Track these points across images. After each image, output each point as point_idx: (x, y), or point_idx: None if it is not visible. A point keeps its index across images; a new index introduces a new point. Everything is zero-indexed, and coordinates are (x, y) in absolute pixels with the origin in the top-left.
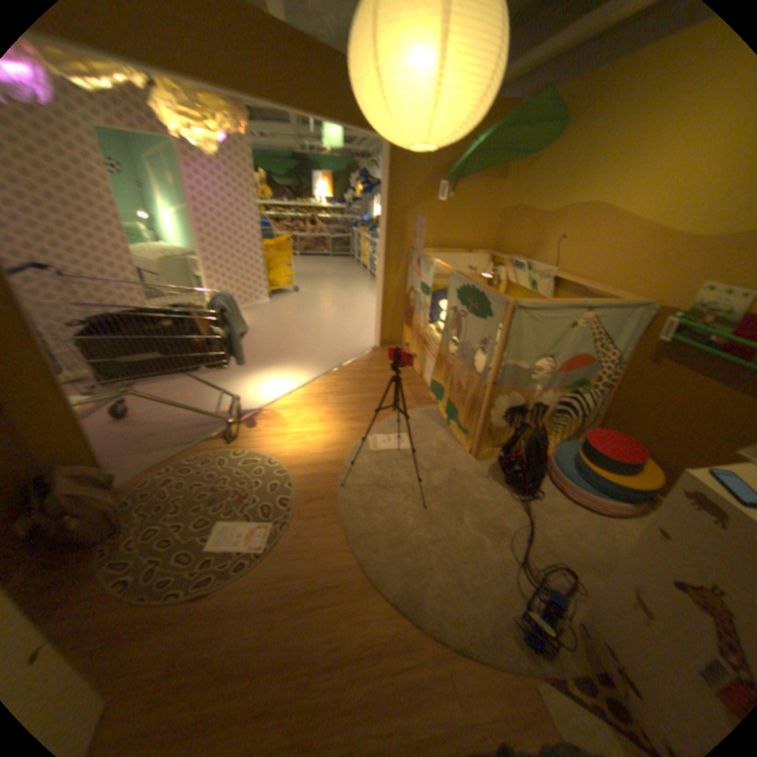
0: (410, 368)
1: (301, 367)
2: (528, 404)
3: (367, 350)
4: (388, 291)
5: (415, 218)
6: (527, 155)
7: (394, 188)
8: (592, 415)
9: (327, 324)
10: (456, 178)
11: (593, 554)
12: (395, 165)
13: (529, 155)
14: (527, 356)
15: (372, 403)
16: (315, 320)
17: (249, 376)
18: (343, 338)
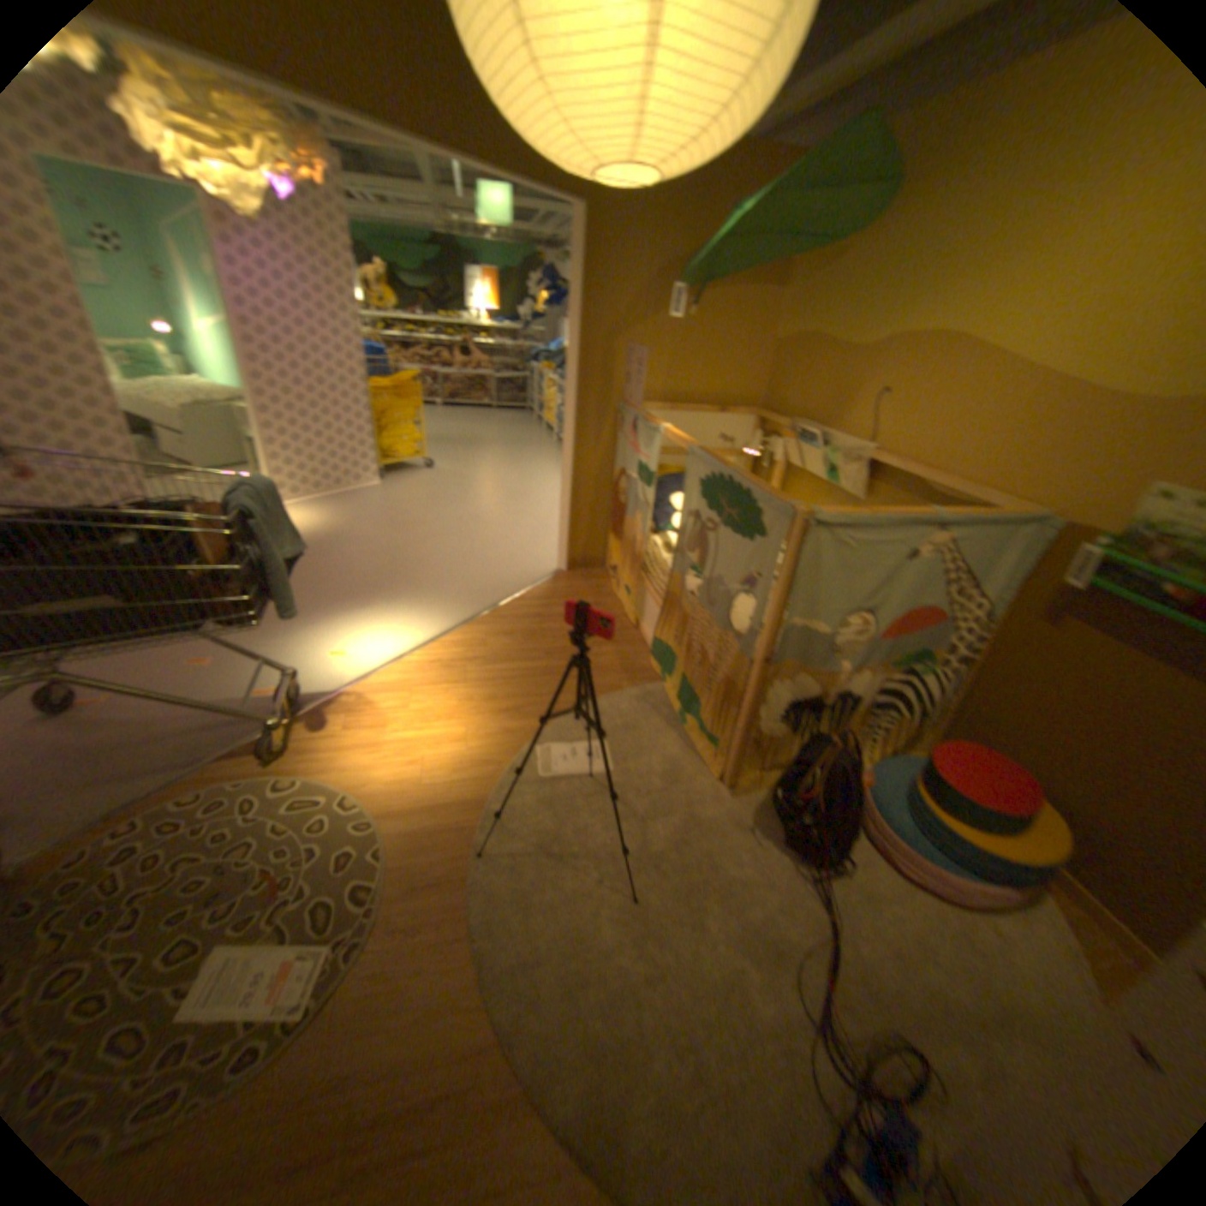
0: (616, 610)
1: (421, 606)
2: (824, 693)
3: (542, 575)
4: (578, 474)
5: (626, 348)
6: (820, 245)
7: (589, 292)
8: (935, 708)
9: (474, 527)
10: (699, 278)
11: (949, 992)
12: (592, 251)
13: (824, 244)
14: (825, 609)
15: (544, 677)
16: (455, 518)
17: (321, 624)
18: (502, 552)
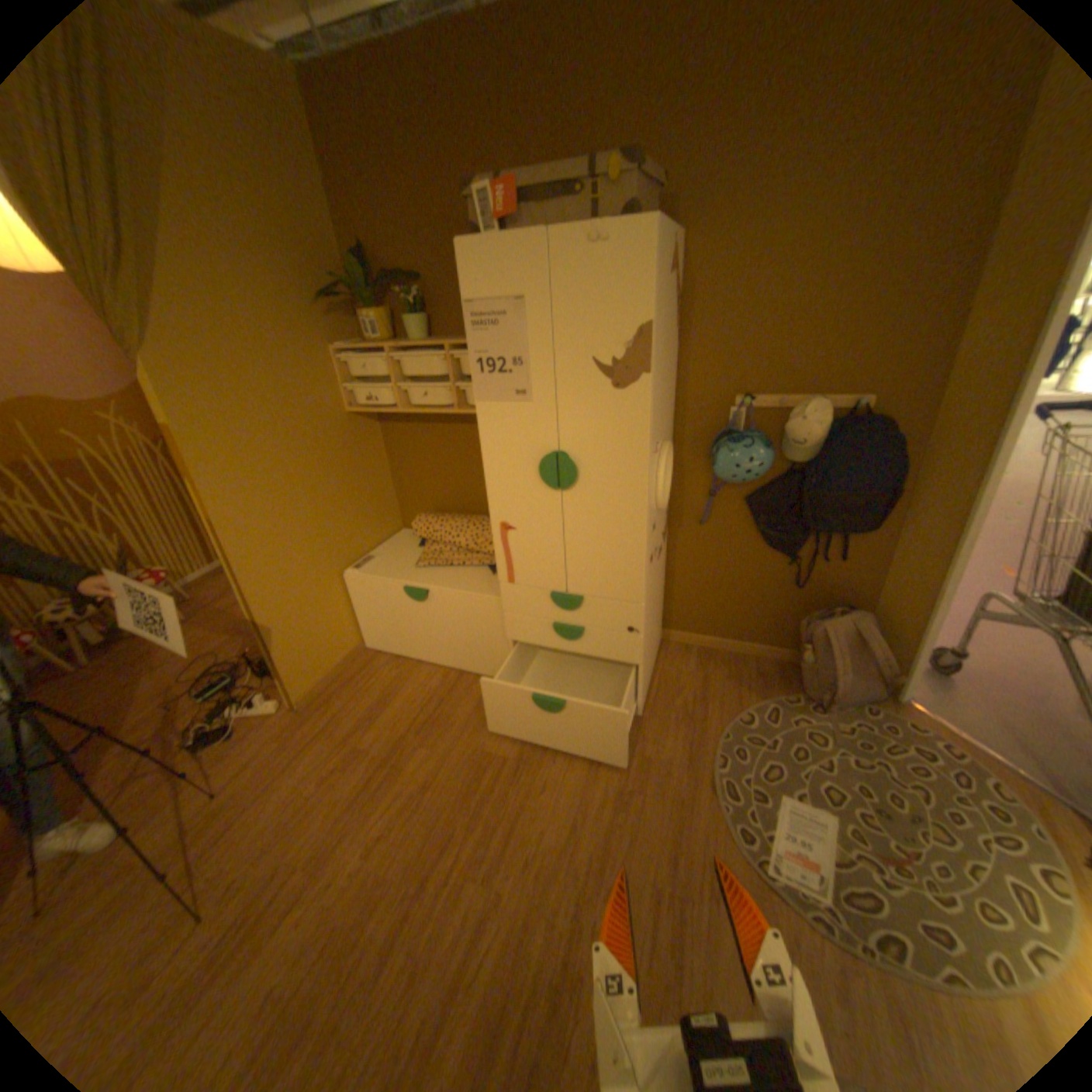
0: None
1: None
2: None
3: None
4: None
5: None
6: None
7: None
8: None
9: None
10: None
11: None
12: None
13: None
14: None
15: None
16: None
17: None
18: None
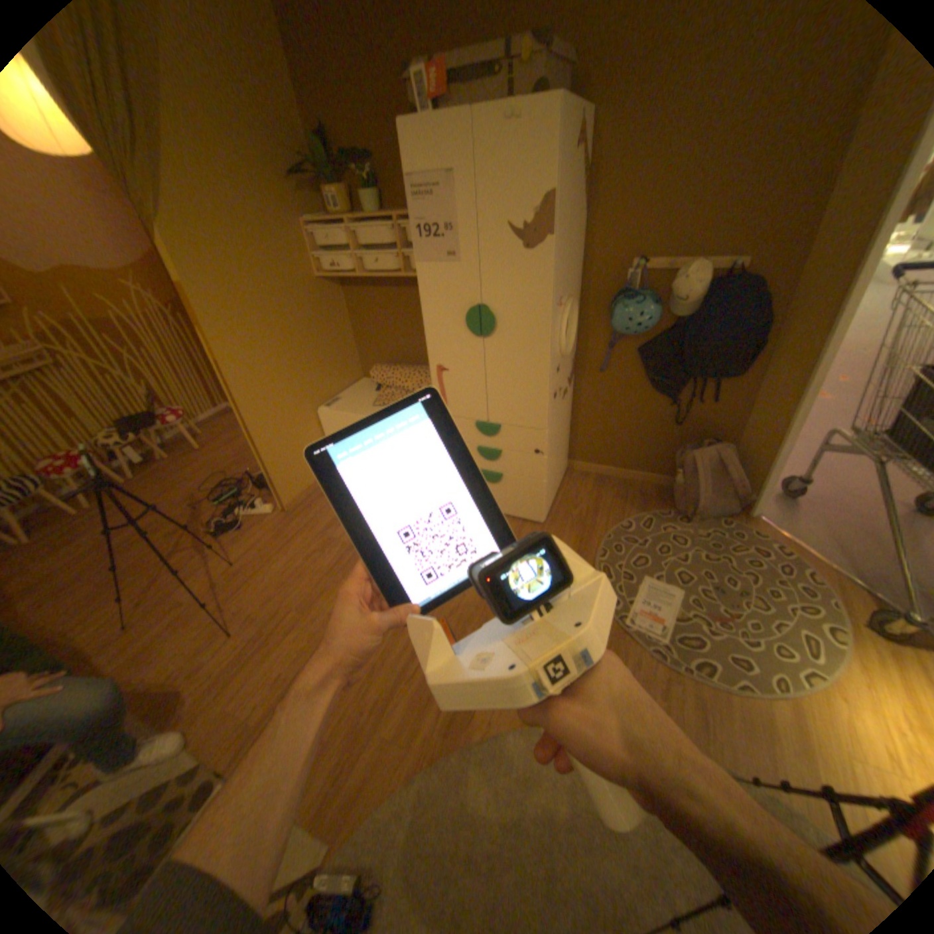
0: None
1: None
2: None
3: None
4: None
5: None
6: None
7: None
8: None
9: None
10: None
11: None
12: None
13: None
14: None
15: None
16: None
17: None
18: None
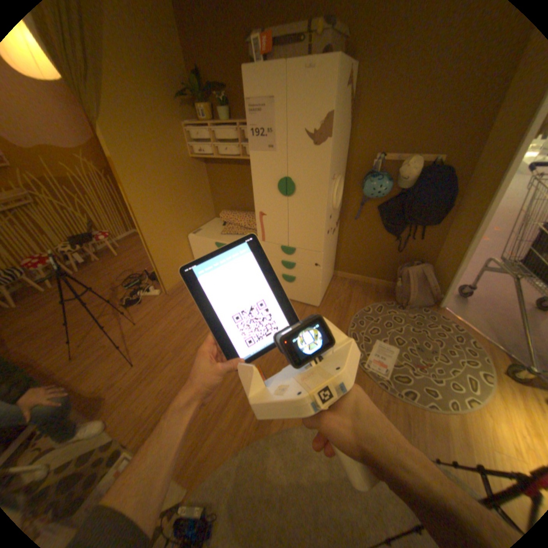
0: None
1: None
2: None
3: None
4: None
5: None
6: None
7: None
8: None
9: None
10: None
11: None
12: None
13: None
14: None
15: None
16: None
17: None
18: None
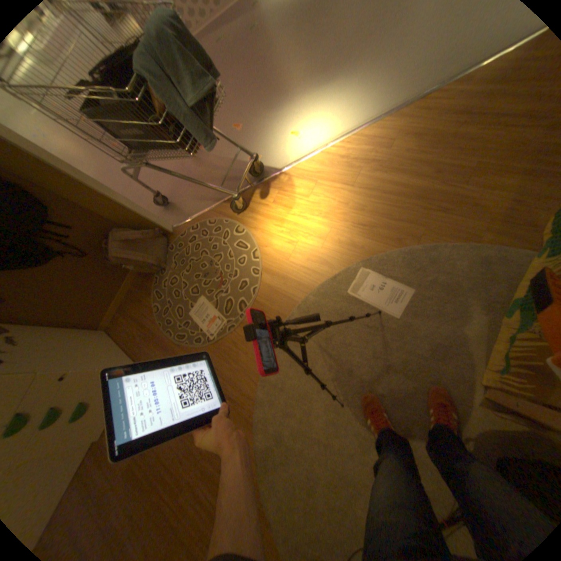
0: None
1: (369, 83)
2: None
3: None
4: None
5: None
6: None
7: None
8: None
9: None
10: None
11: None
12: None
13: None
14: None
15: (417, 200)
16: None
17: (299, 98)
18: None
